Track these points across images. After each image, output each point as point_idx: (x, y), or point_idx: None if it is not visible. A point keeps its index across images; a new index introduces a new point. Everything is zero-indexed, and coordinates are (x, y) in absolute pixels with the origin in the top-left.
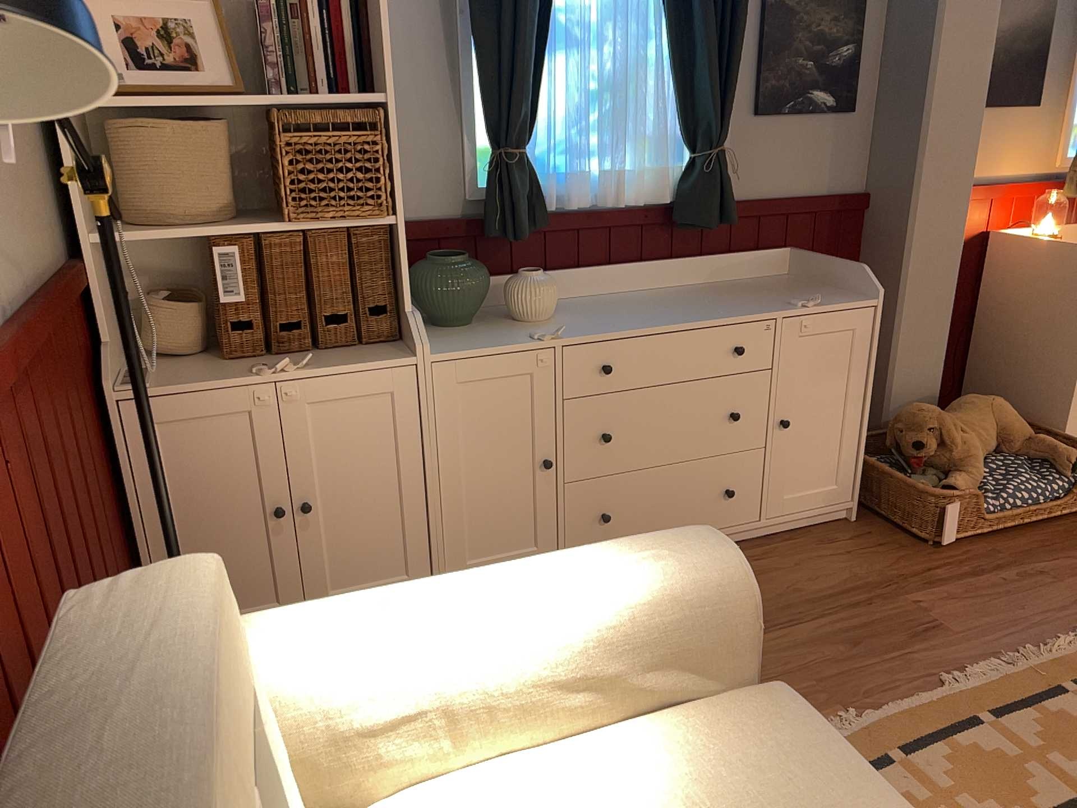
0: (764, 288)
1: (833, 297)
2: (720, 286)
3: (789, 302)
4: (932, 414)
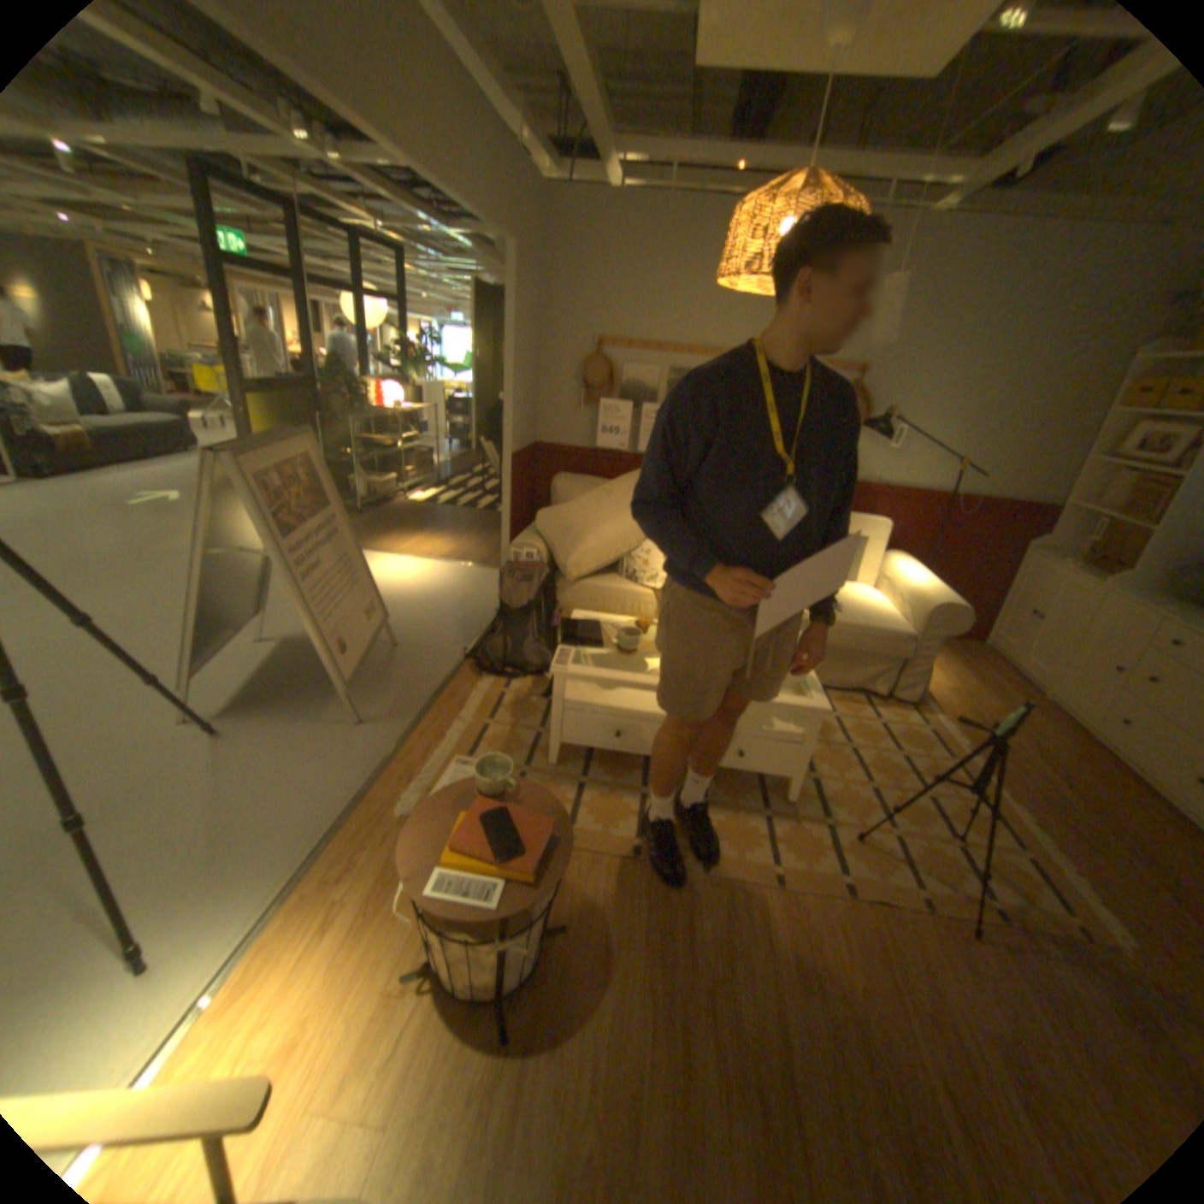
0: None
1: None
2: None
3: None
4: None
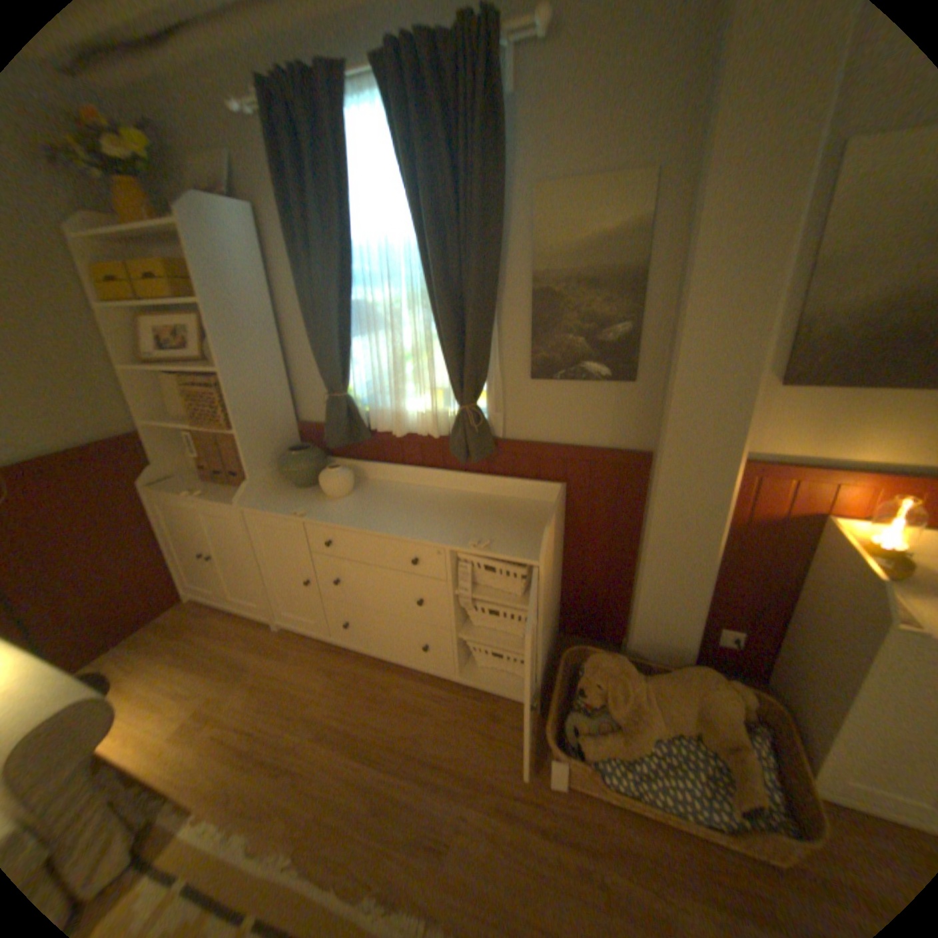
0: (508, 512)
1: (522, 541)
2: (491, 499)
3: (482, 534)
4: (613, 671)
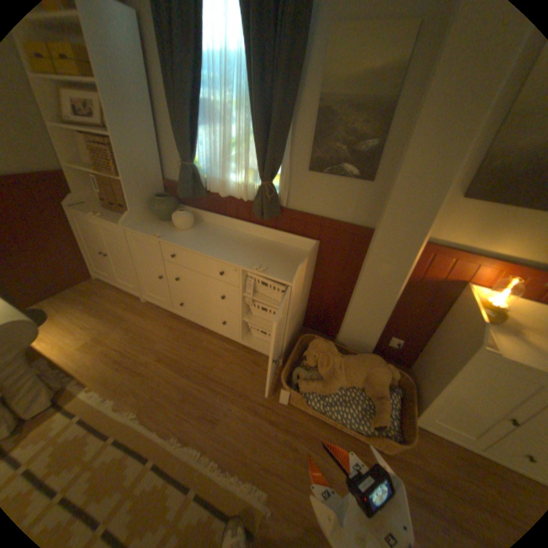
0: (282, 253)
1: (285, 271)
2: (274, 244)
3: (263, 263)
4: (324, 349)
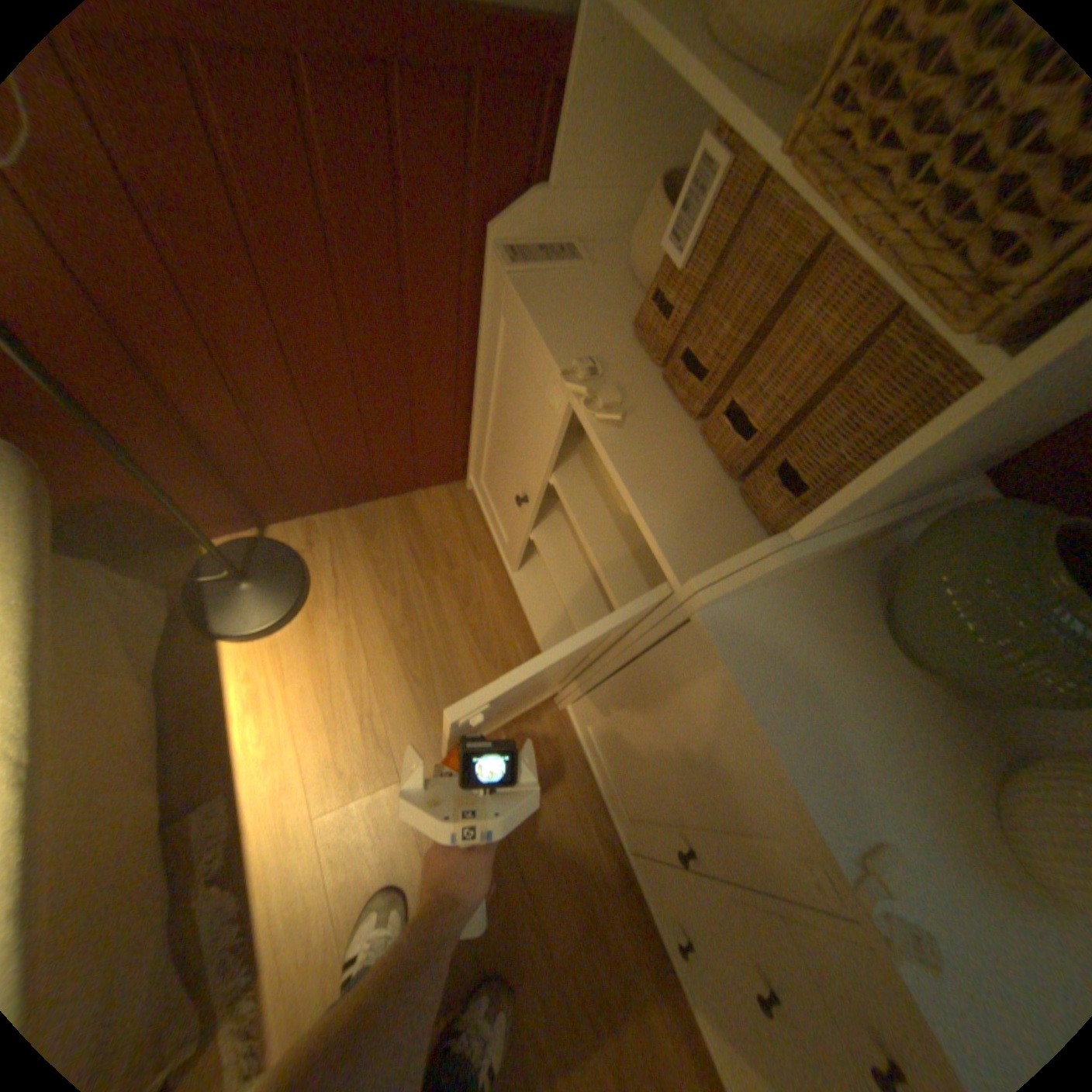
0: None
1: None
2: None
3: None
4: None
